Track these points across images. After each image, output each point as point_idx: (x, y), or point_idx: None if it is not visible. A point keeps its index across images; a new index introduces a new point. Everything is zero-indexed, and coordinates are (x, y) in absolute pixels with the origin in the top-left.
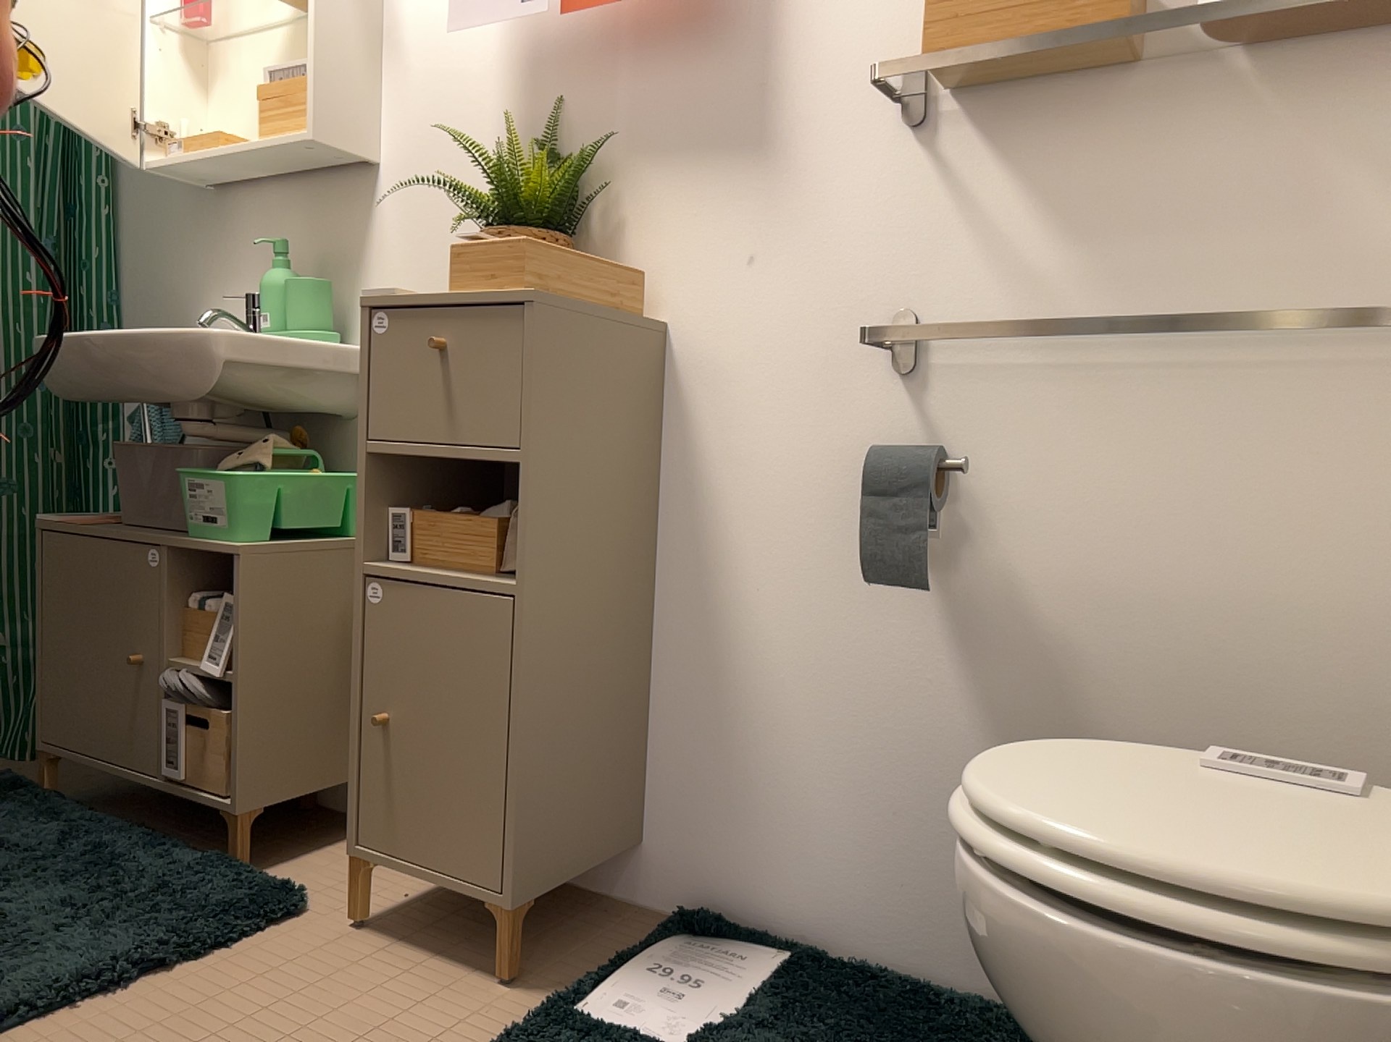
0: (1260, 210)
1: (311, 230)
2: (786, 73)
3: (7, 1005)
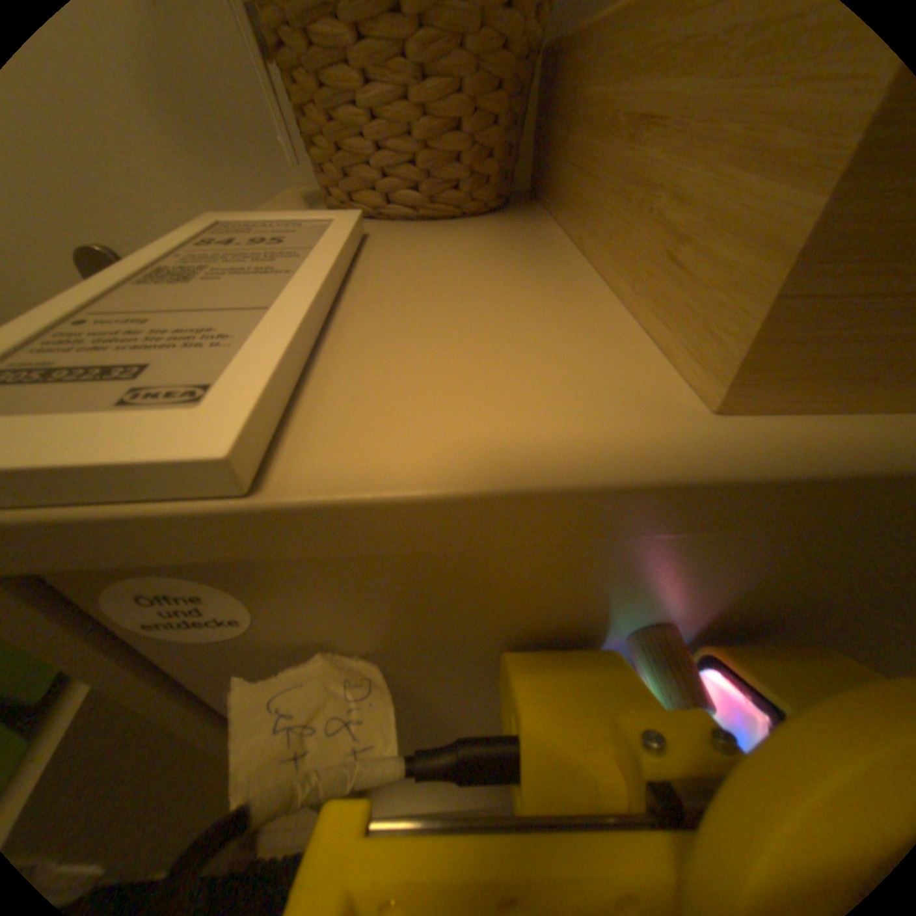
0: None
1: None
2: None
3: None
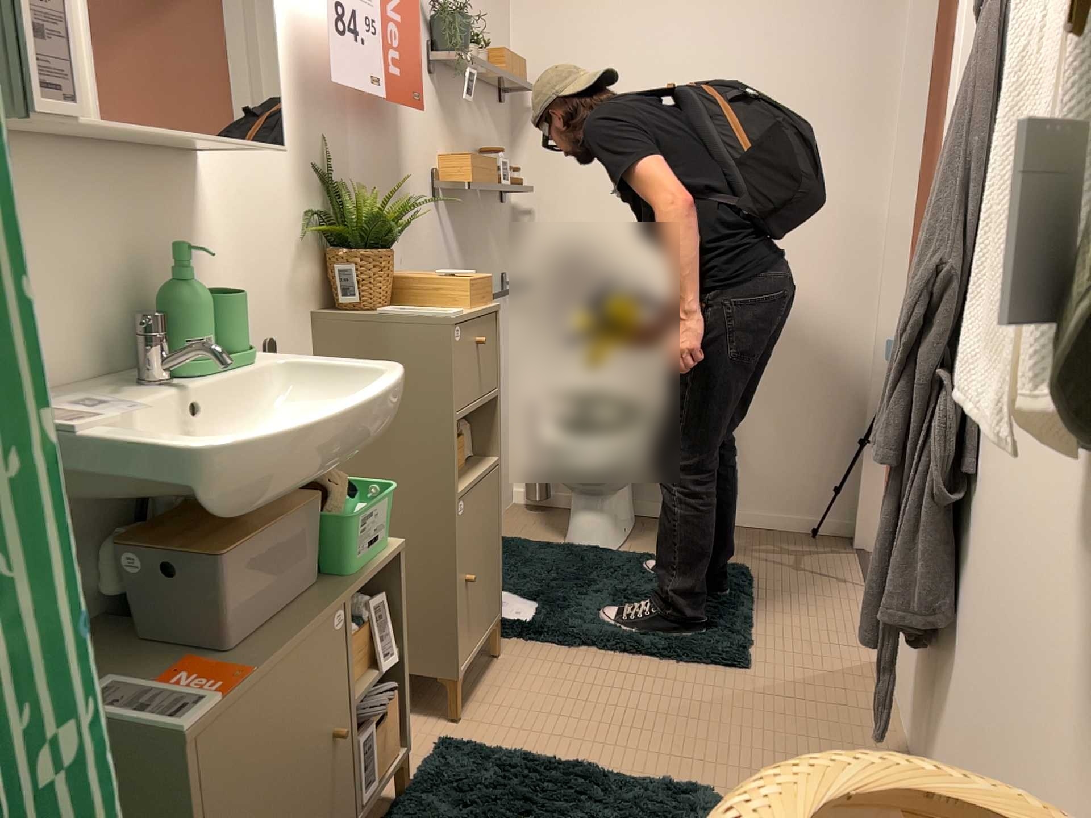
0: (485, 246)
1: (116, 213)
2: (406, 157)
3: (646, 777)
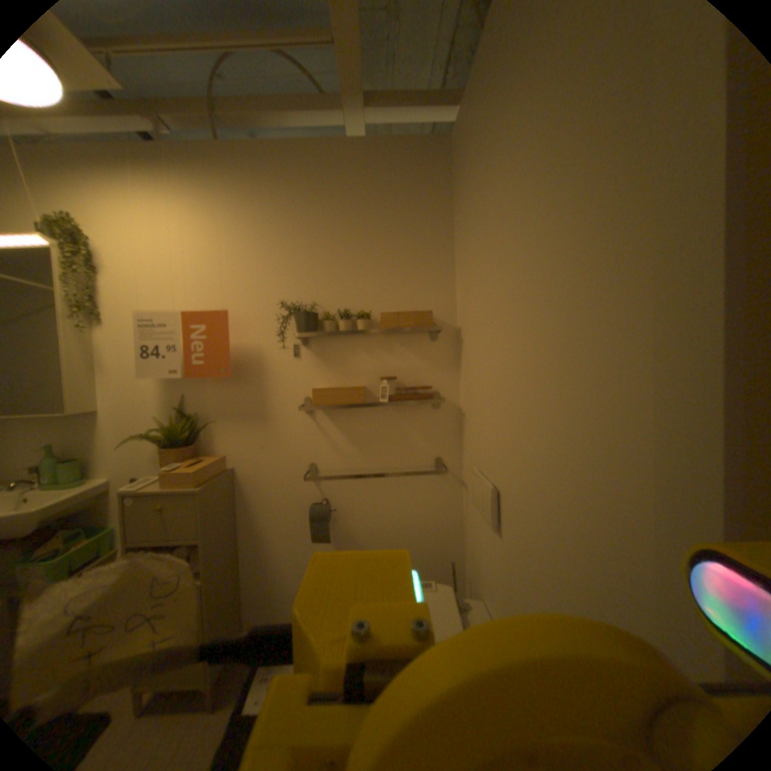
0: (399, 437)
1: (57, 432)
2: (269, 392)
3: None
